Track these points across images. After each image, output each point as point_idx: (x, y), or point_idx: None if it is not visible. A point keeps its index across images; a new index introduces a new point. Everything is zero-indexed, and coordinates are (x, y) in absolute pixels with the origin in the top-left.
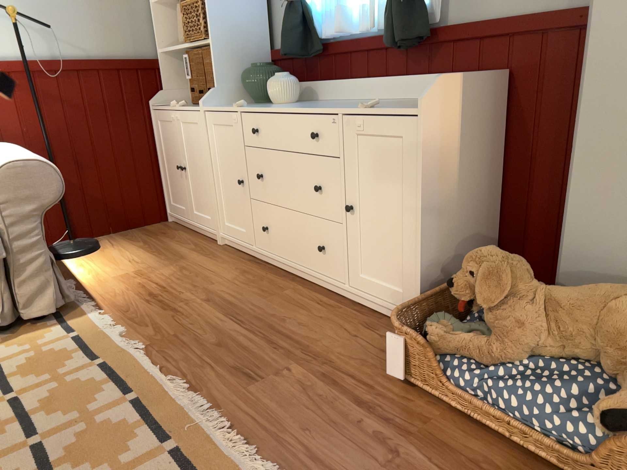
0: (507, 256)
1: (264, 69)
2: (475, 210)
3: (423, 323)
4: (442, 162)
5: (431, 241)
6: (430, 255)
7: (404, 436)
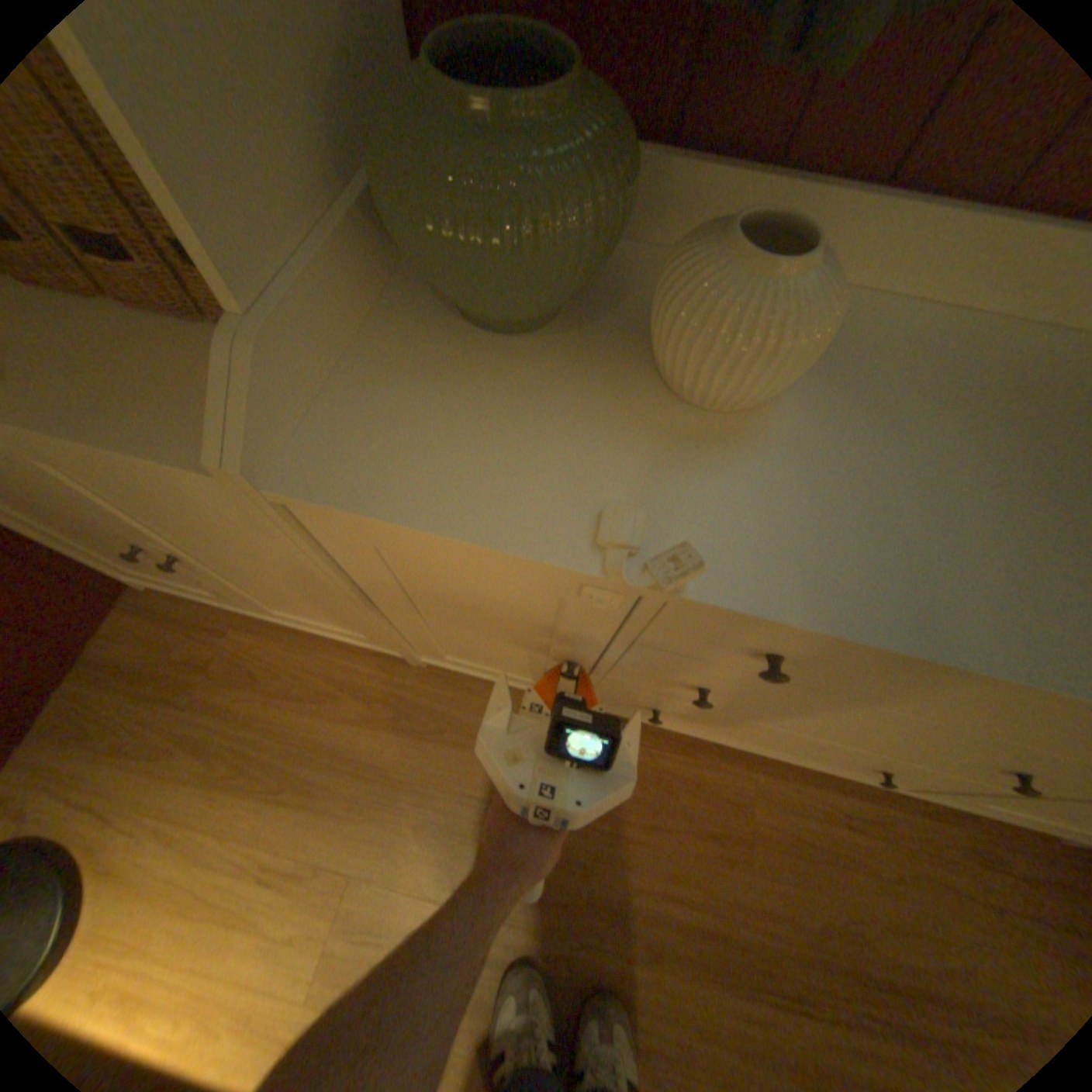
0: None
1: (606, 125)
2: None
3: None
4: None
5: None
6: None
7: None
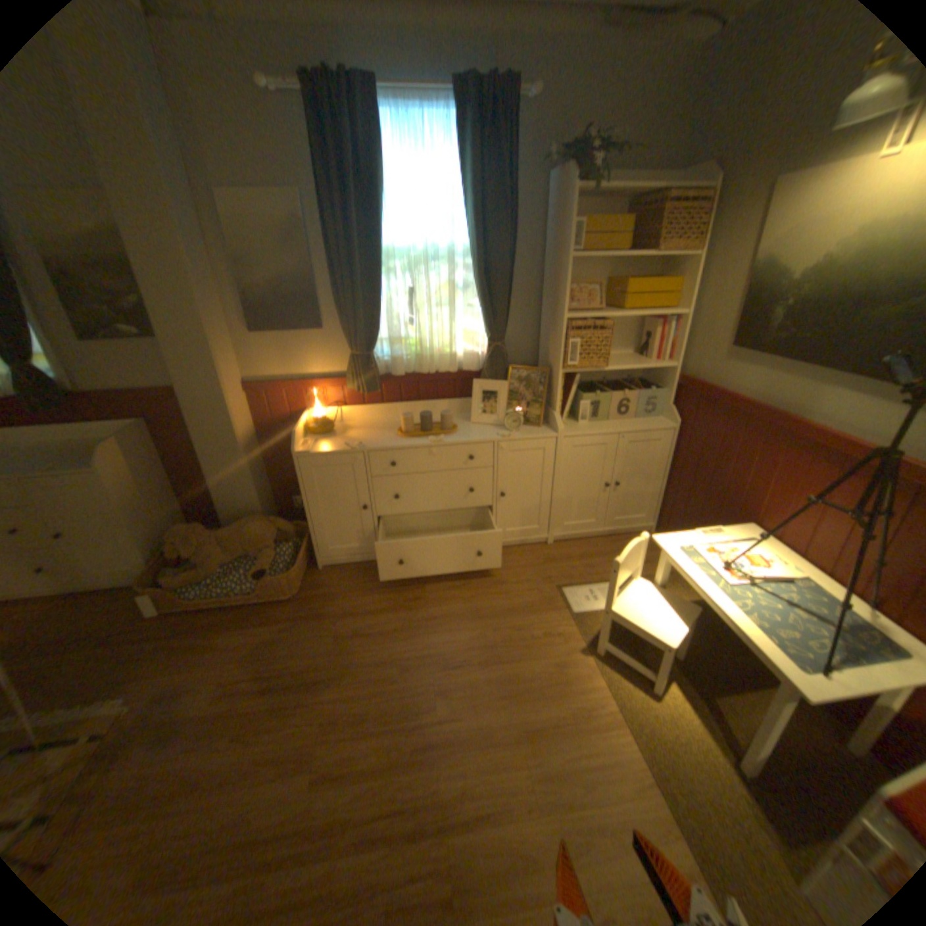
0: (188, 529)
1: None
2: (158, 503)
3: (154, 582)
4: (123, 490)
5: (137, 535)
6: (141, 543)
7: (170, 640)
